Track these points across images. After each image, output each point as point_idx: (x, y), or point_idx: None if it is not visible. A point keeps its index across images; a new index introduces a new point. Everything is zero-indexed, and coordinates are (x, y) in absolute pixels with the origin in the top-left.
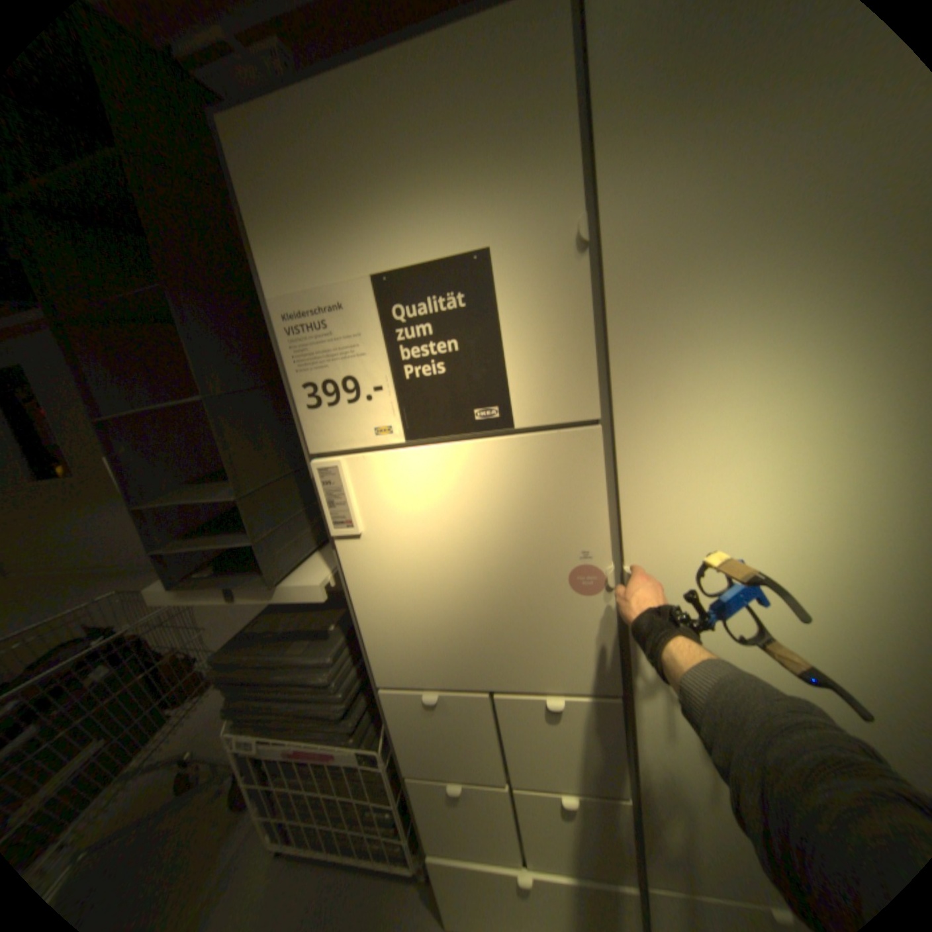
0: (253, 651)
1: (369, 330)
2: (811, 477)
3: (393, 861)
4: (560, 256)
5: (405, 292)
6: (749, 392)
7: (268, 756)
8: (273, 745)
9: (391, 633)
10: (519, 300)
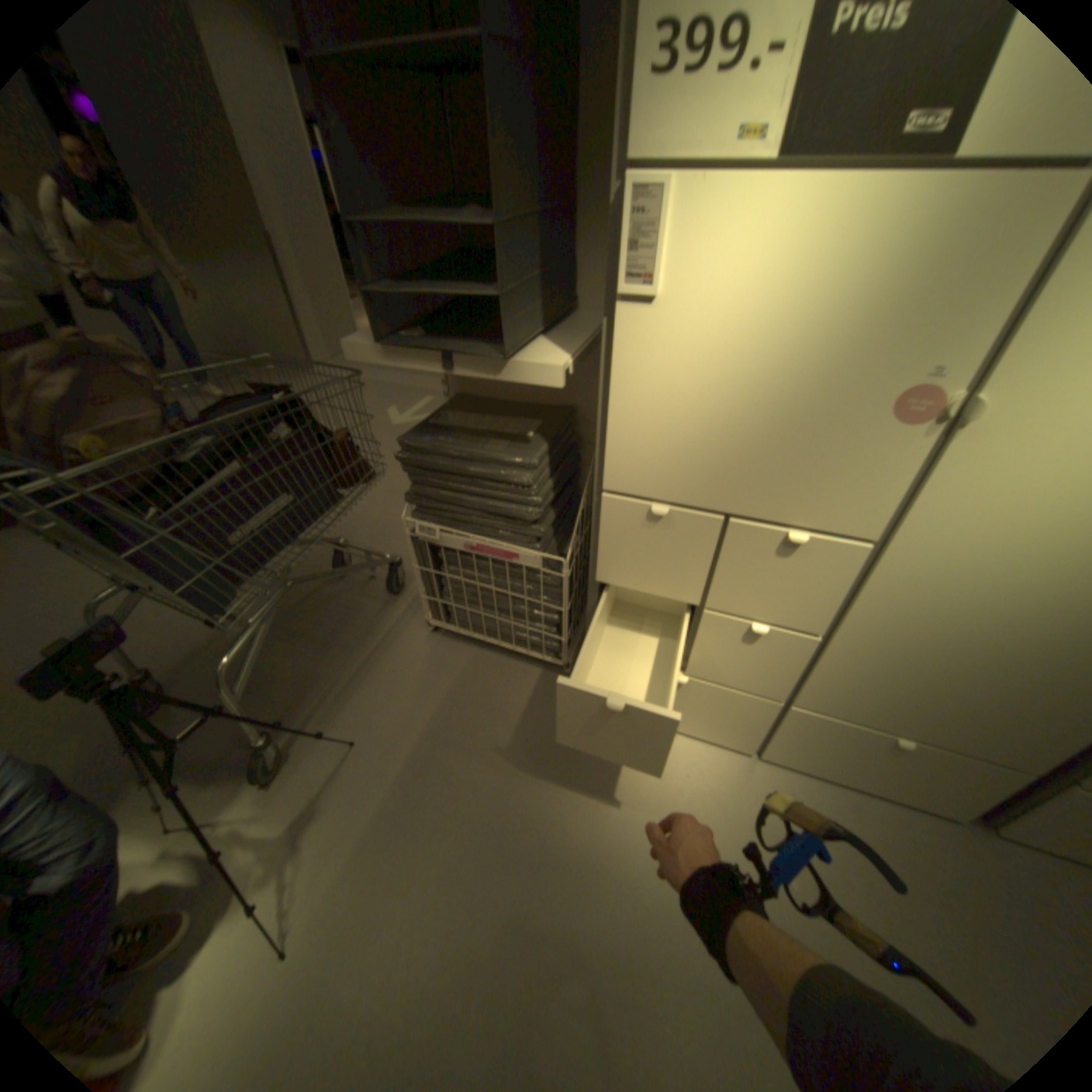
0: (447, 442)
1: None
2: None
3: (548, 652)
4: None
5: None
6: None
7: (450, 545)
8: (457, 536)
9: (643, 433)
10: None
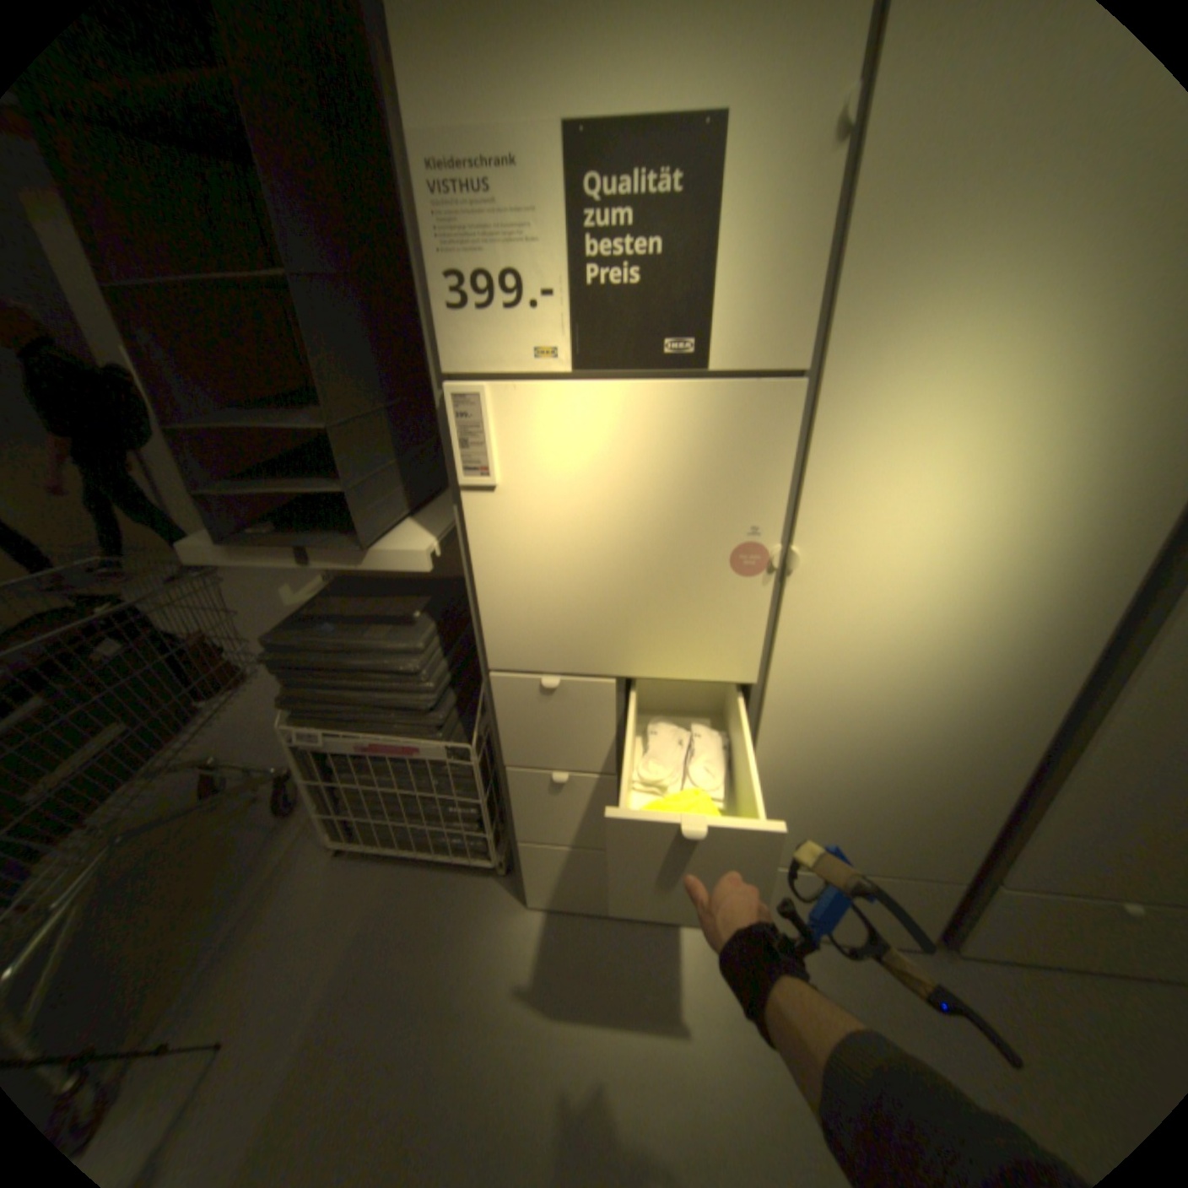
0: (319, 634)
1: (548, 206)
2: (1003, 463)
3: (474, 854)
4: (814, 142)
5: (606, 157)
6: (973, 358)
7: (336, 750)
8: (343, 738)
9: (515, 608)
10: (751, 195)
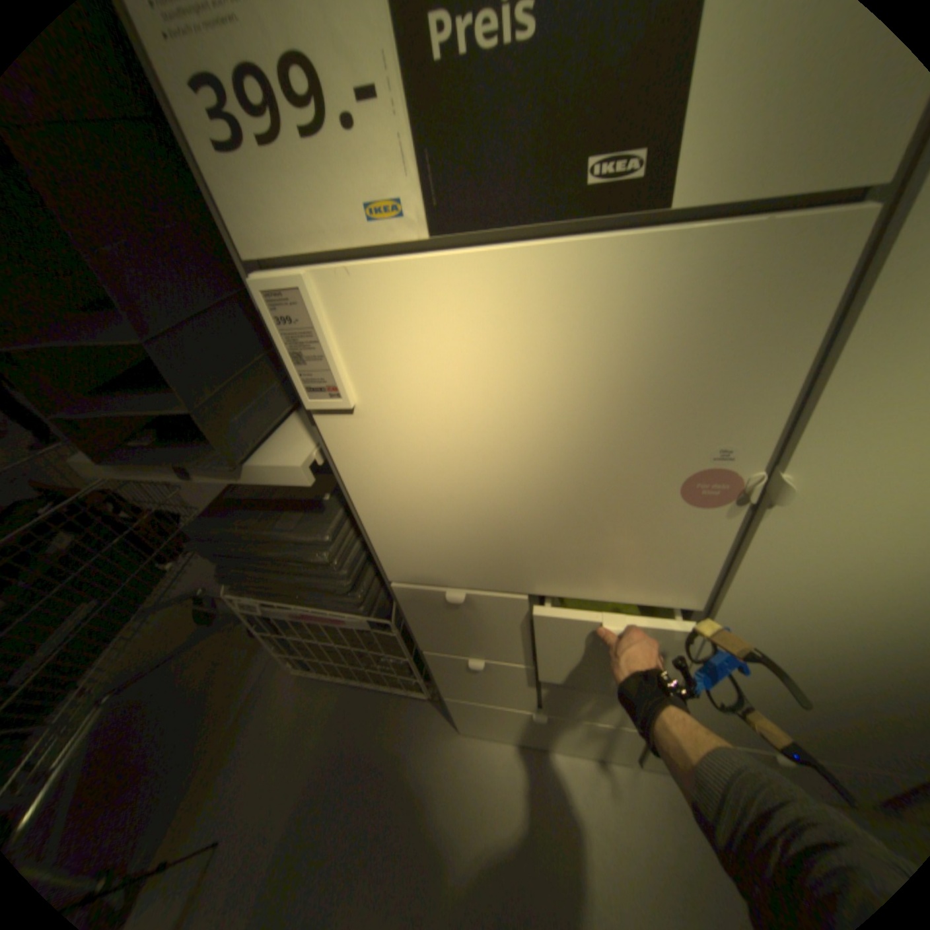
0: (236, 523)
1: None
2: None
3: (410, 689)
4: None
5: None
6: None
7: (275, 616)
8: (278, 608)
9: (405, 532)
10: None
